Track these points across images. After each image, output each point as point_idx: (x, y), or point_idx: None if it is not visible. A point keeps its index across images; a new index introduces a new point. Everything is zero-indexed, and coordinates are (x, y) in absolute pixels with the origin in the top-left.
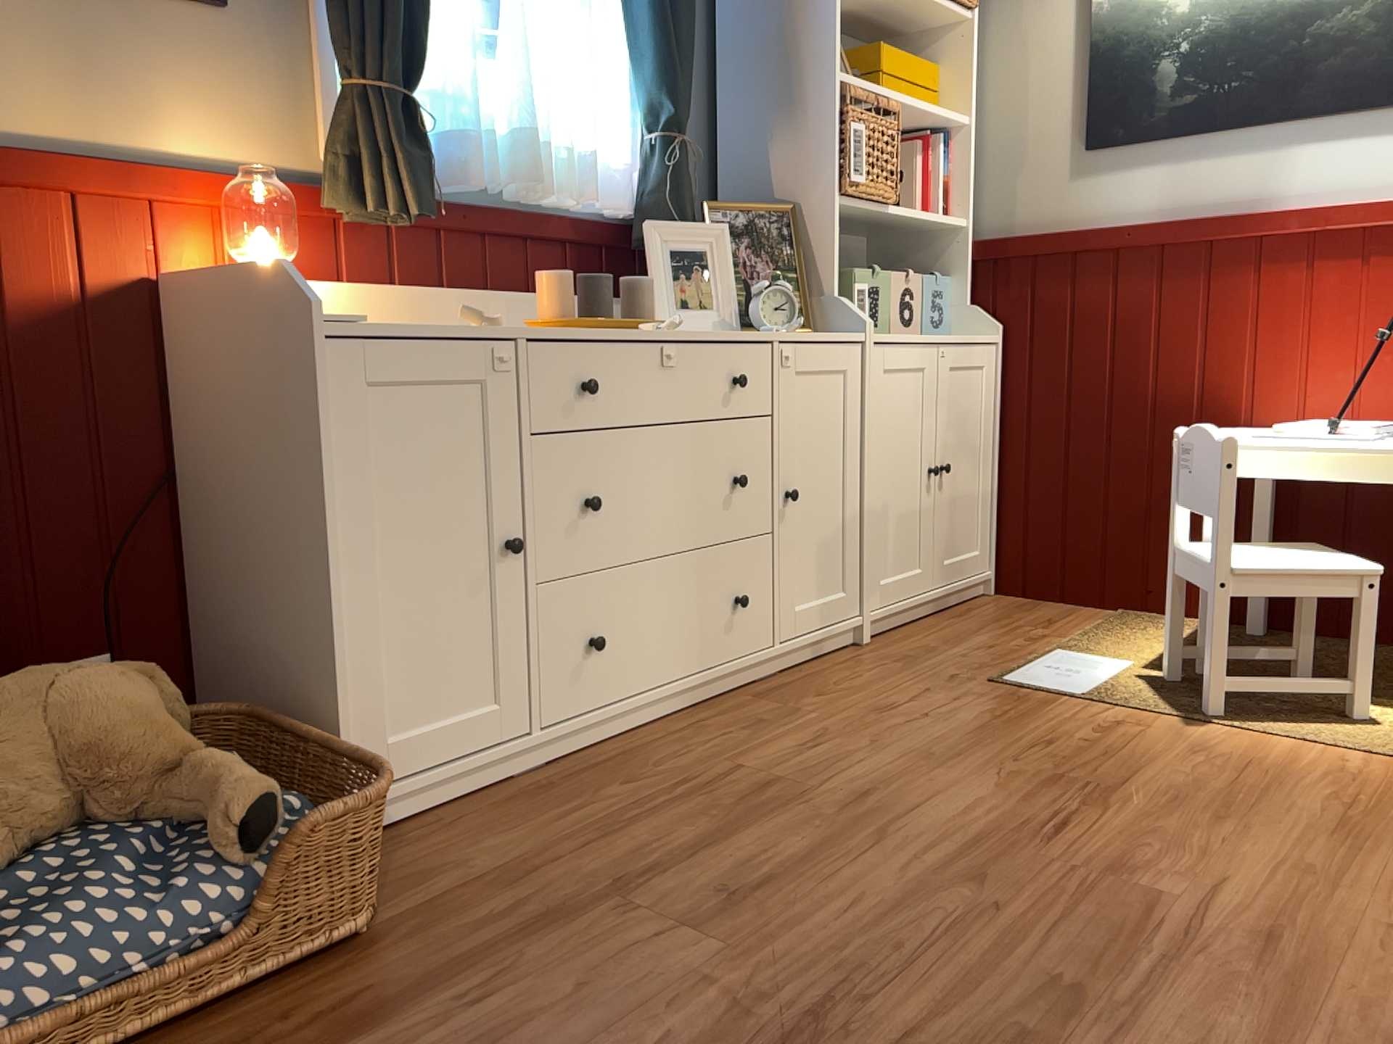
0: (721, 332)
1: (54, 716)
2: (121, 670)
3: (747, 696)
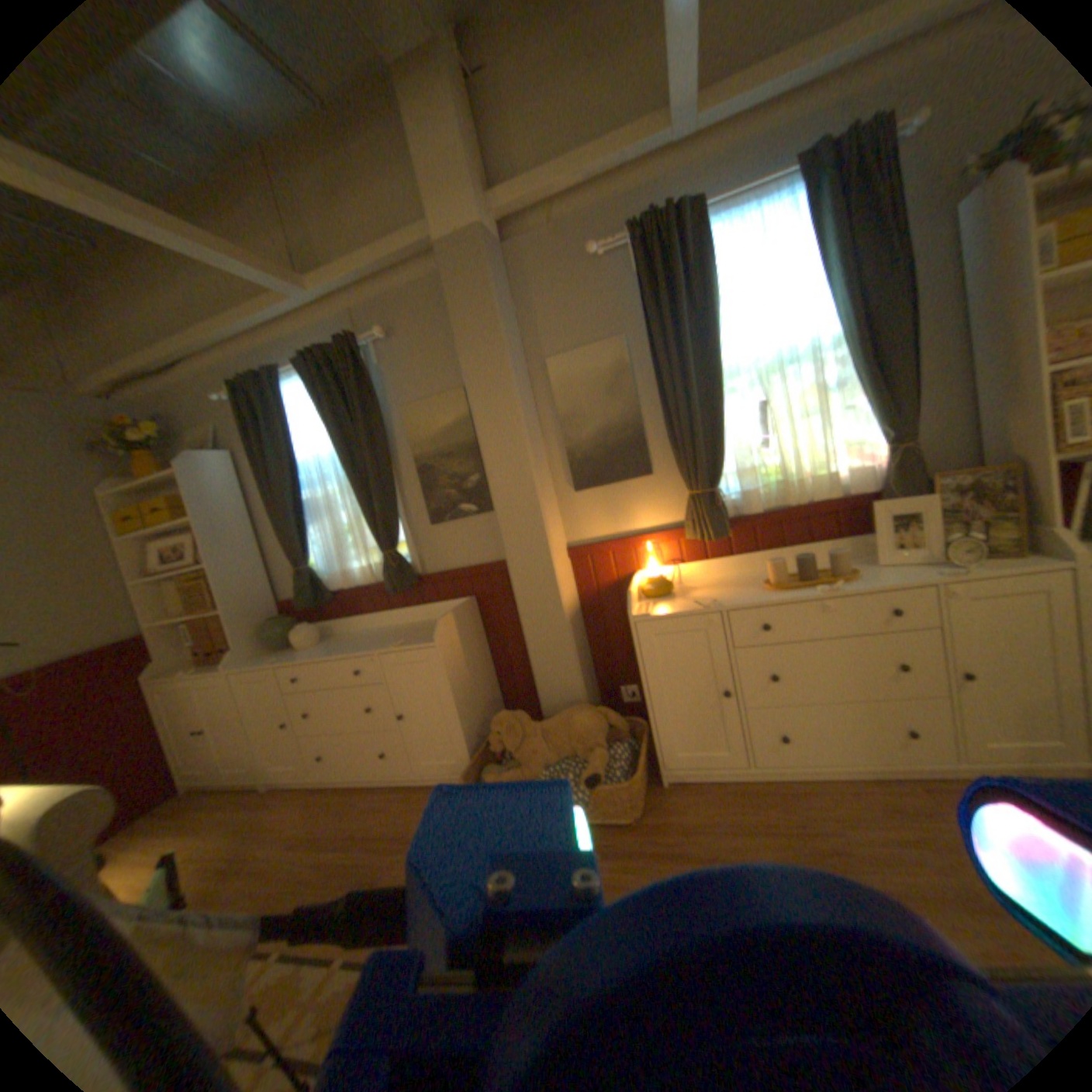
0: (887, 581)
1: (570, 724)
2: (594, 711)
3: (923, 787)
